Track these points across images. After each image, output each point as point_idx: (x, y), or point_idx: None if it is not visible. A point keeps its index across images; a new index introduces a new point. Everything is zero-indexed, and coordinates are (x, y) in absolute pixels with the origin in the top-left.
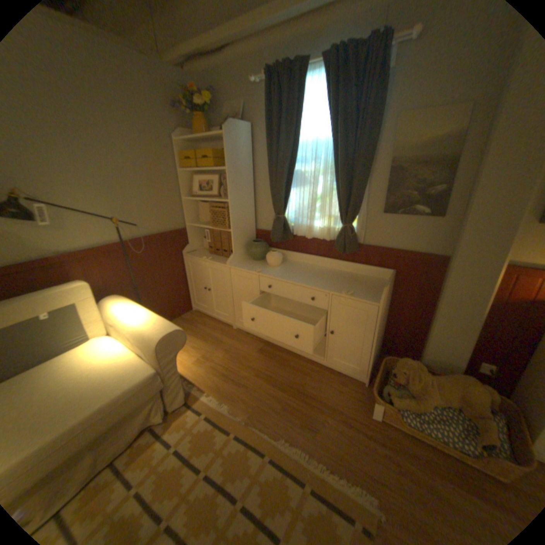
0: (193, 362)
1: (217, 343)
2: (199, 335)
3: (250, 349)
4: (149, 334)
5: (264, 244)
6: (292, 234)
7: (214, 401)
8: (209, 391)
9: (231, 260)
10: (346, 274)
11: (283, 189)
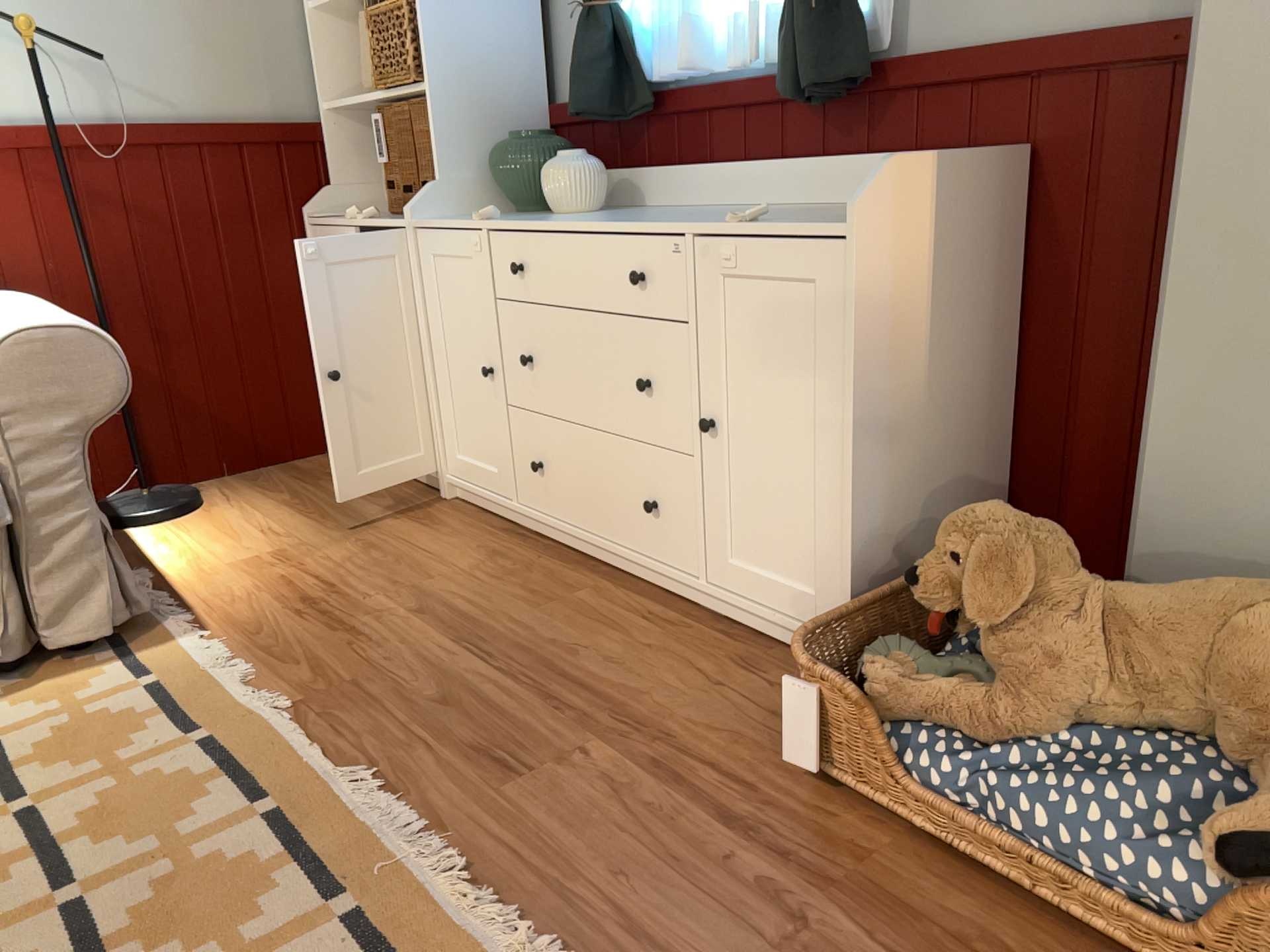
0: (238, 561)
1: (353, 526)
2: (312, 505)
3: (458, 548)
4: None
5: (550, 141)
6: (644, 80)
7: (219, 651)
8: (228, 628)
9: (422, 202)
10: (829, 207)
11: None
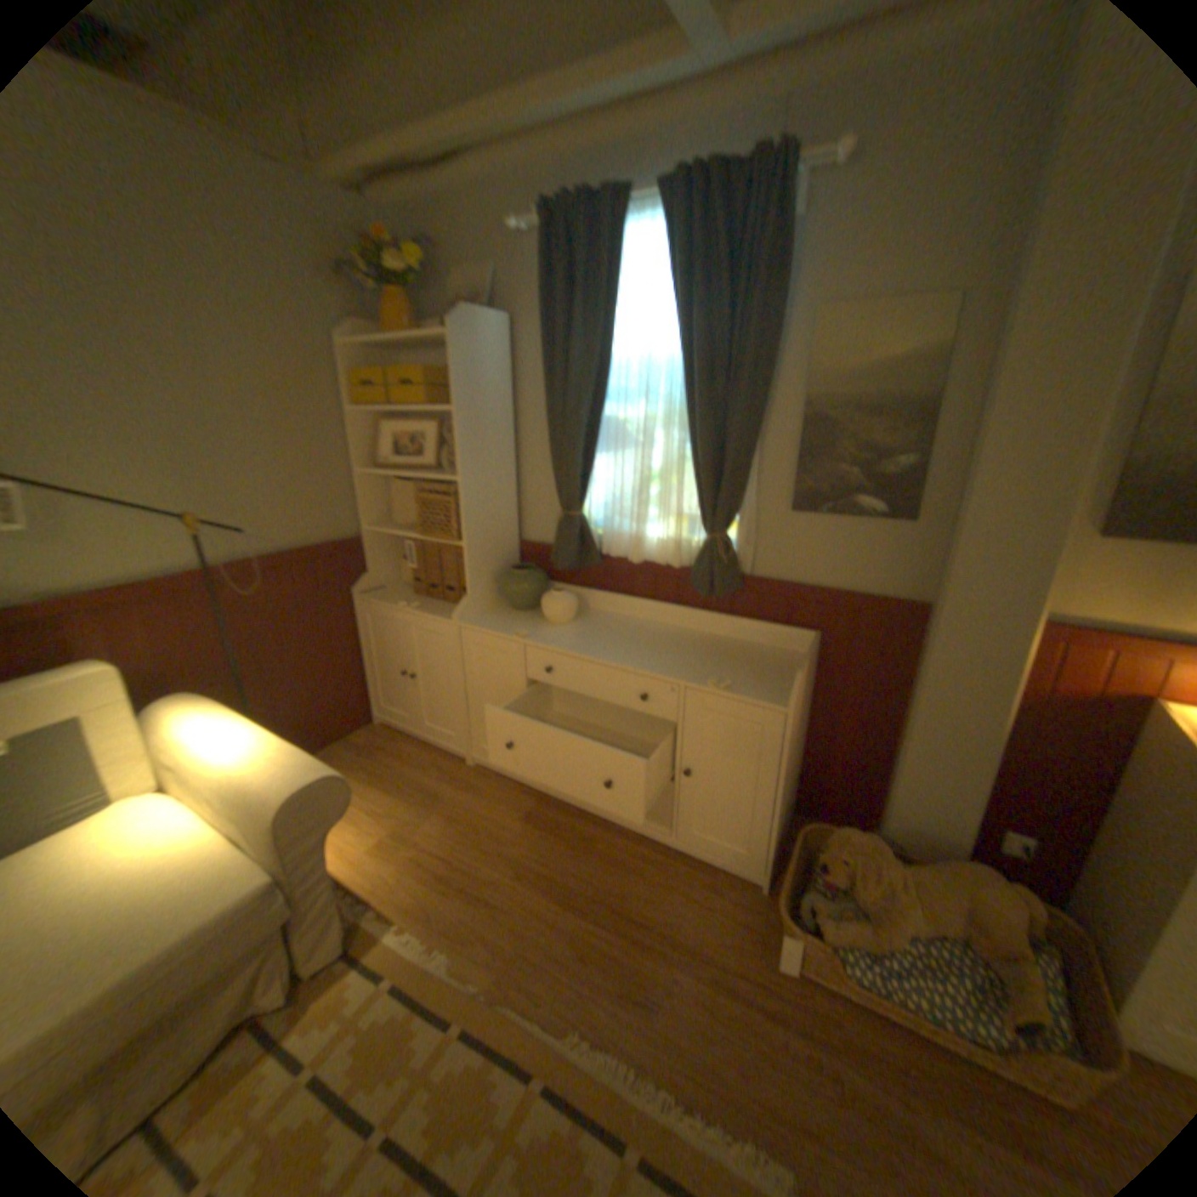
0: (369, 849)
1: (426, 801)
2: (386, 783)
3: (505, 814)
4: (258, 789)
5: (537, 575)
6: (598, 551)
7: (414, 945)
8: (403, 920)
9: (462, 610)
10: (716, 641)
11: (577, 456)
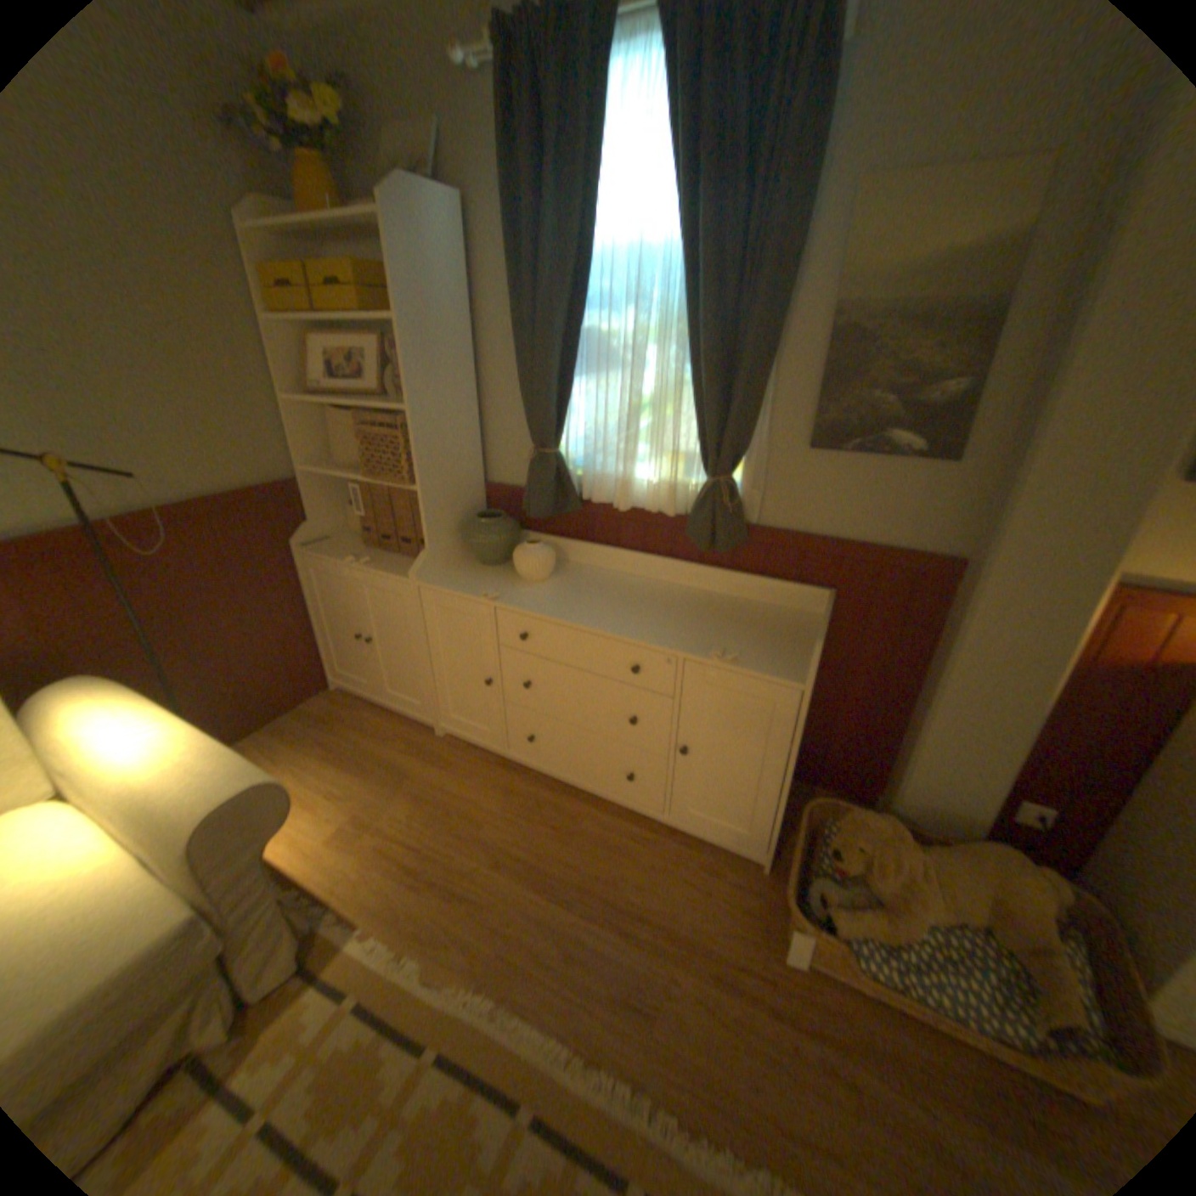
0: (328, 838)
1: (392, 779)
2: (346, 759)
3: (481, 791)
4: (170, 804)
5: (508, 524)
6: (578, 496)
7: (382, 951)
8: (369, 921)
9: (421, 567)
10: (716, 600)
11: (553, 380)
